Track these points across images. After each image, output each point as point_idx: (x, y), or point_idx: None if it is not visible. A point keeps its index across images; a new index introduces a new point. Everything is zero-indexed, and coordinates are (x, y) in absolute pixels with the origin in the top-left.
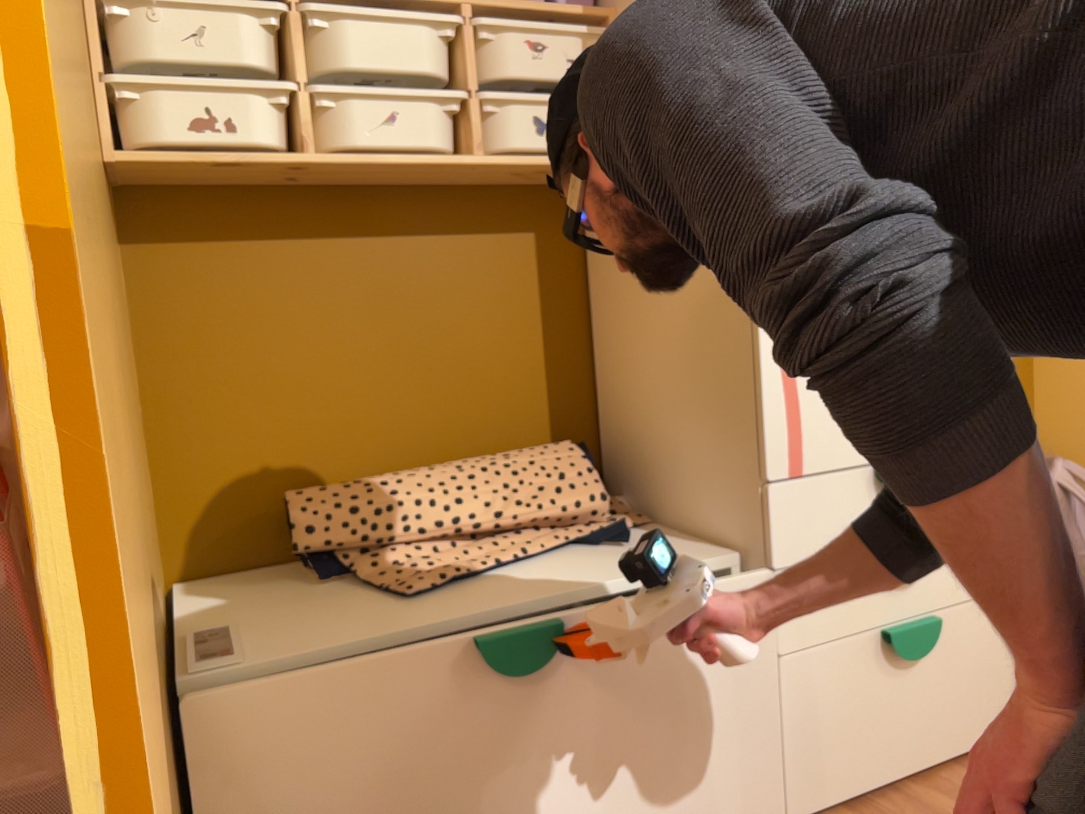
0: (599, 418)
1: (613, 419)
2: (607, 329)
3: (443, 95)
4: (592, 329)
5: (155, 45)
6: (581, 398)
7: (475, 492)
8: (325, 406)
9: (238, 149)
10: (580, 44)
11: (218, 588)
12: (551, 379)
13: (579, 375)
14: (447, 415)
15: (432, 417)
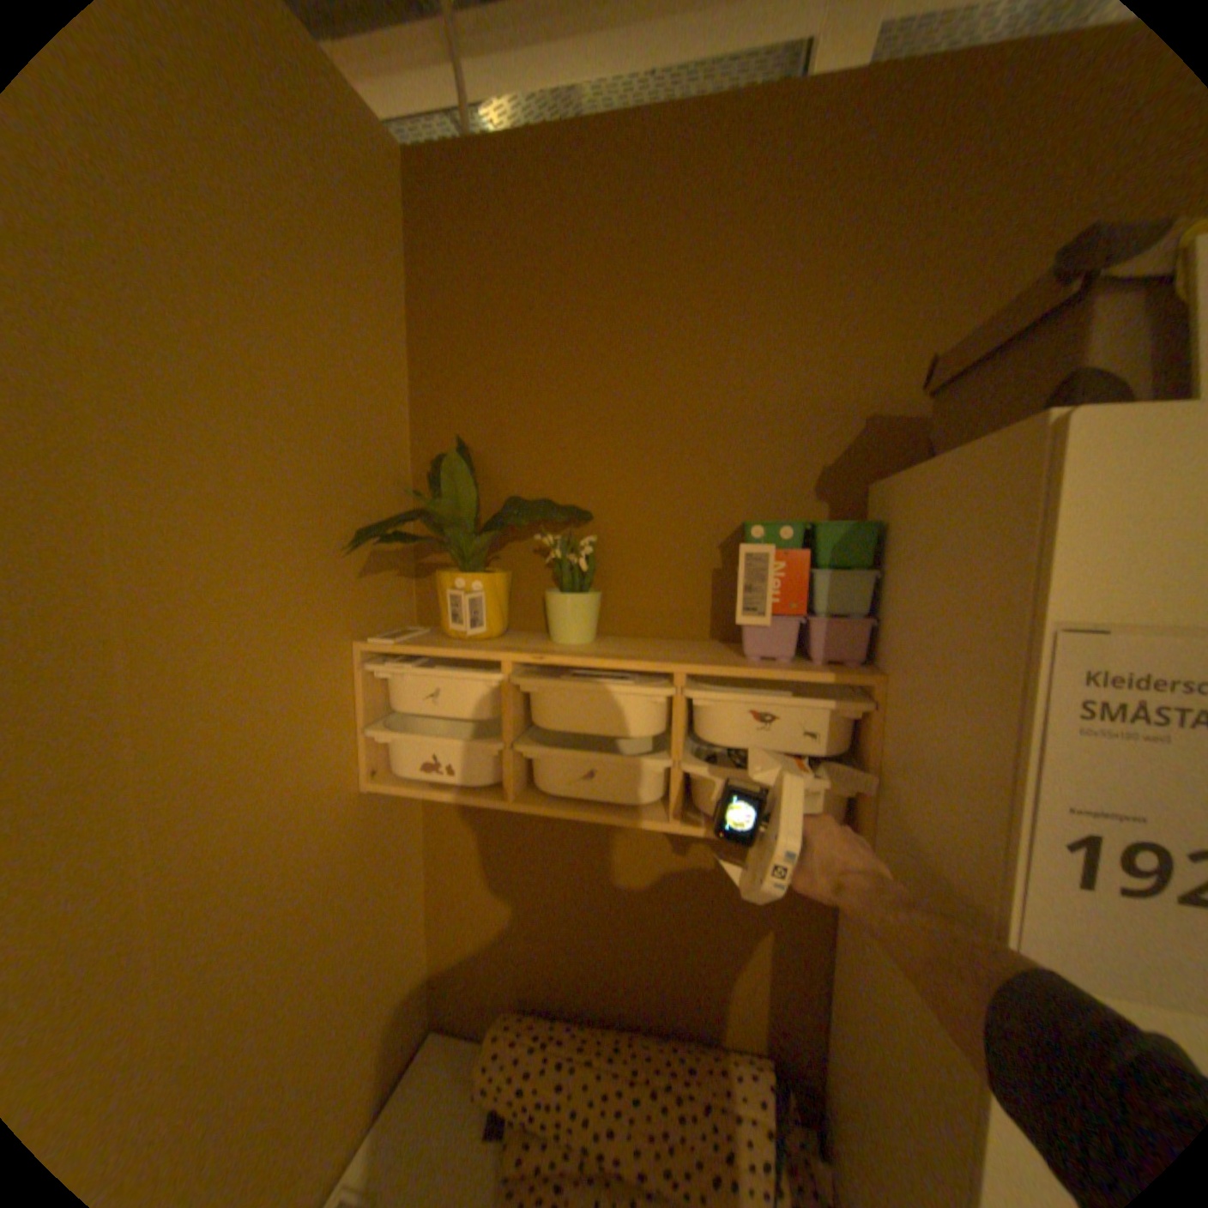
0: (828, 1043)
1: (838, 1067)
2: (845, 974)
3: (640, 765)
4: (835, 954)
5: (401, 704)
6: (809, 1014)
7: (633, 1124)
8: (551, 941)
9: (455, 786)
10: (823, 721)
11: (439, 1069)
12: (775, 985)
13: (811, 992)
14: (657, 983)
15: (642, 980)
